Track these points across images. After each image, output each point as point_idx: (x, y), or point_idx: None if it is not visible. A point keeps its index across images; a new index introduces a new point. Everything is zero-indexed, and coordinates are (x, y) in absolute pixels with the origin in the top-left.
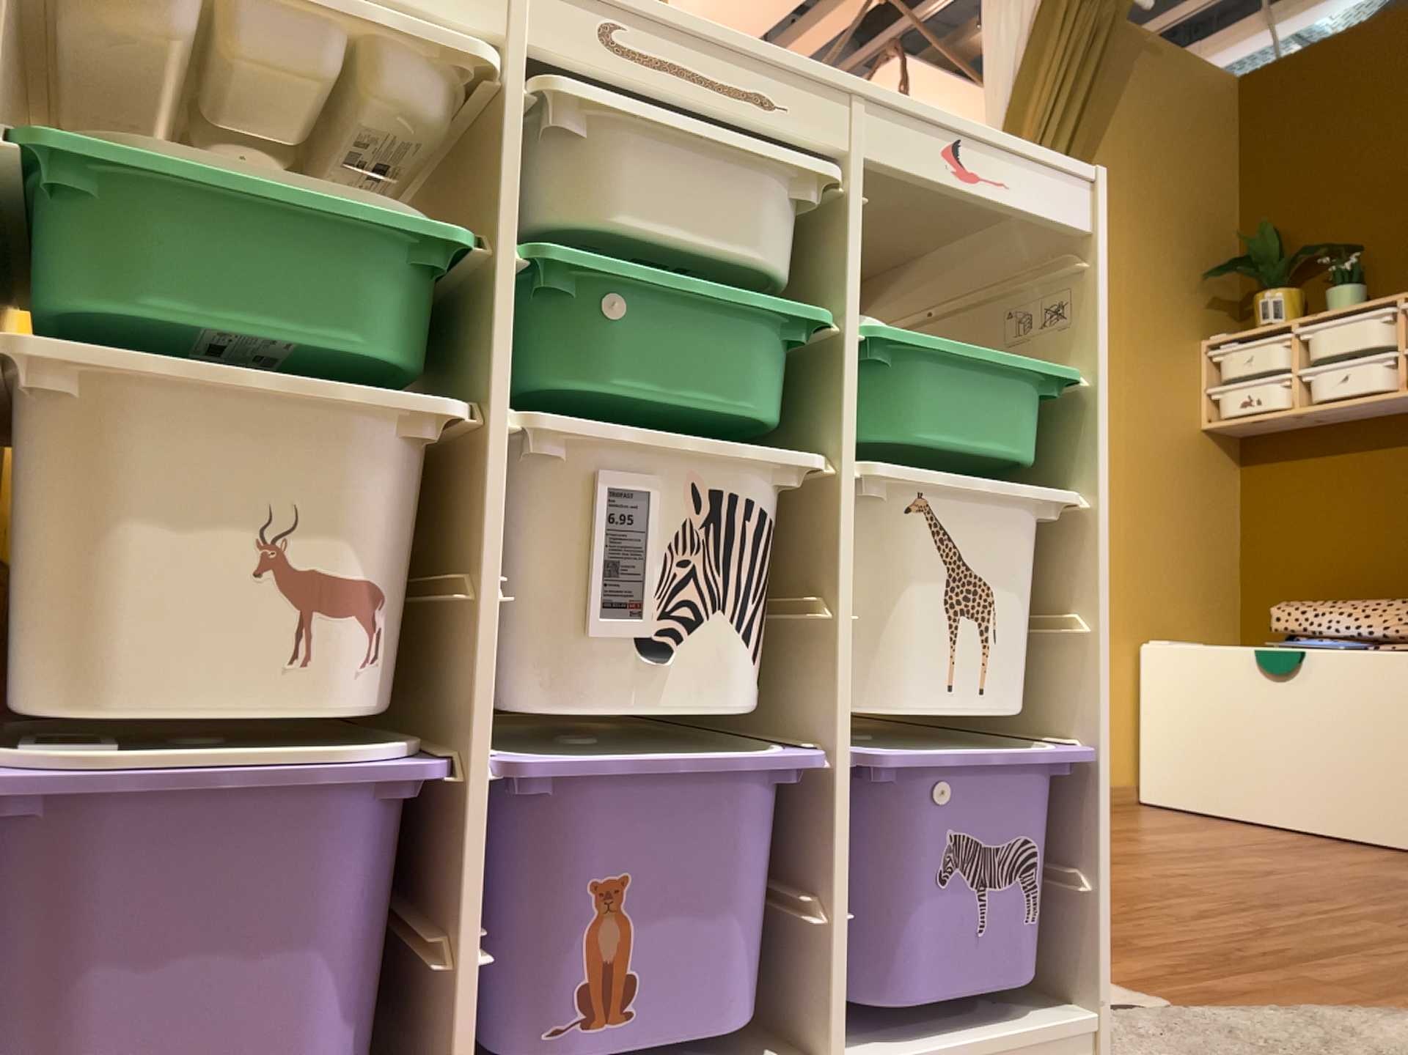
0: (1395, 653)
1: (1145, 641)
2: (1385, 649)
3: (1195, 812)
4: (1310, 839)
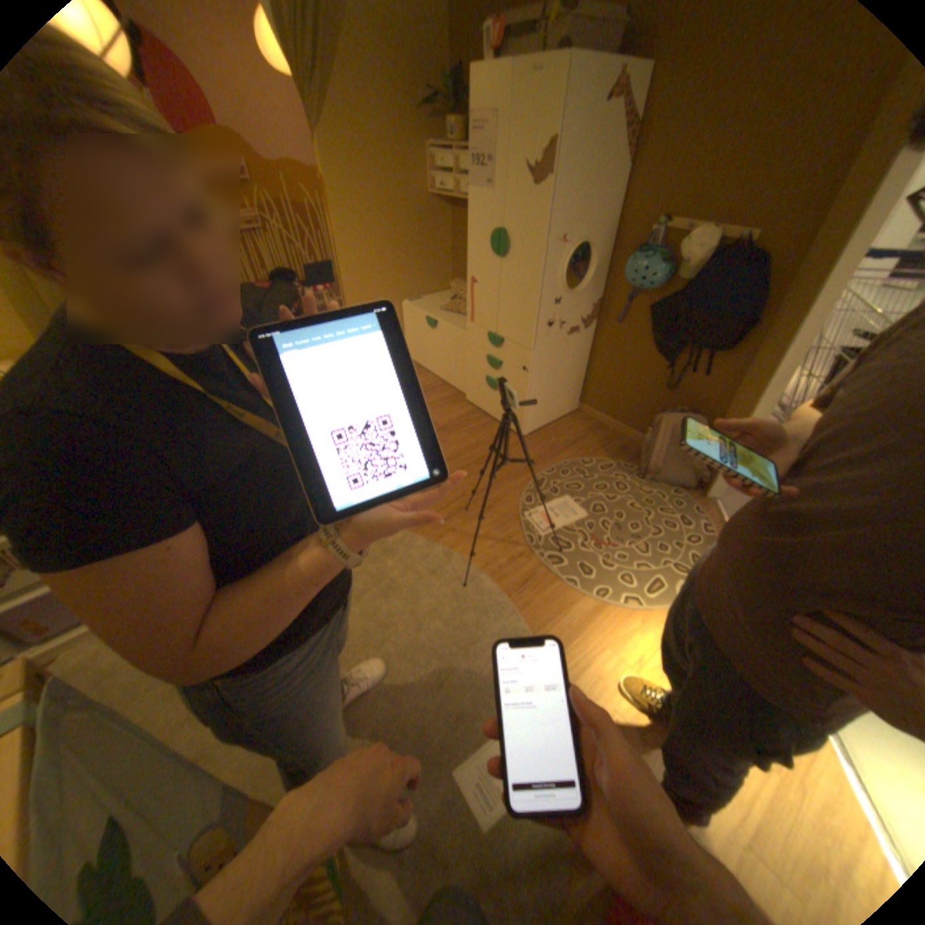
0: (458, 333)
1: (406, 303)
2: (459, 329)
3: (419, 368)
4: (437, 388)
